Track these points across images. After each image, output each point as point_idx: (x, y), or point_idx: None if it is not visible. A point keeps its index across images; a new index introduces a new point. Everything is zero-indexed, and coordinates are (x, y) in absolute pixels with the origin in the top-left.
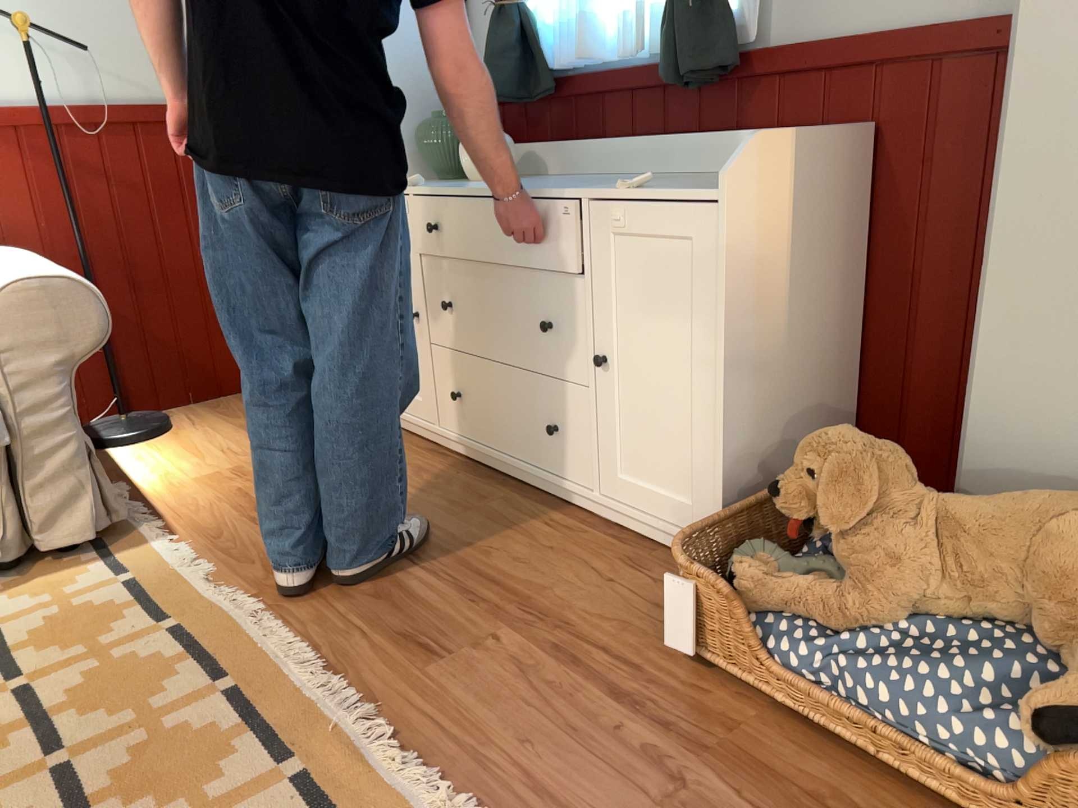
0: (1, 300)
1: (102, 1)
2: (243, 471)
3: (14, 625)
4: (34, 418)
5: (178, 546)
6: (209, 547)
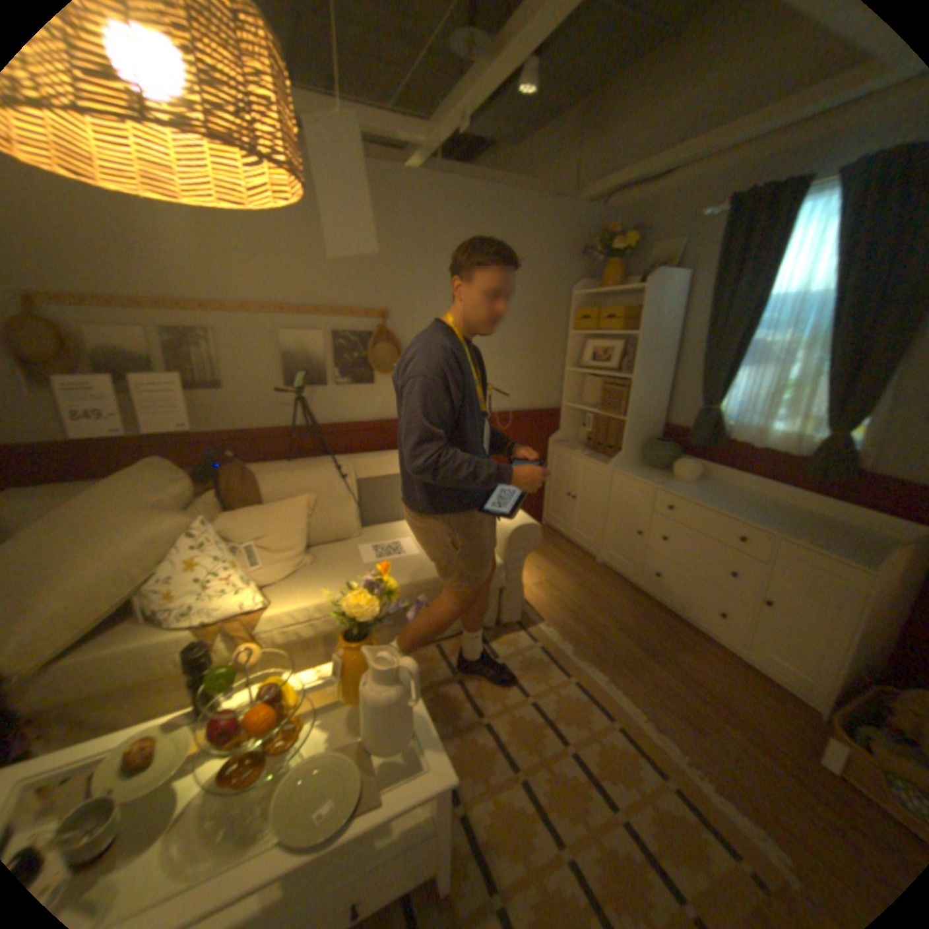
0: (512, 532)
1: (509, 369)
2: (551, 583)
3: (508, 663)
4: (511, 575)
5: (550, 630)
6: (562, 633)
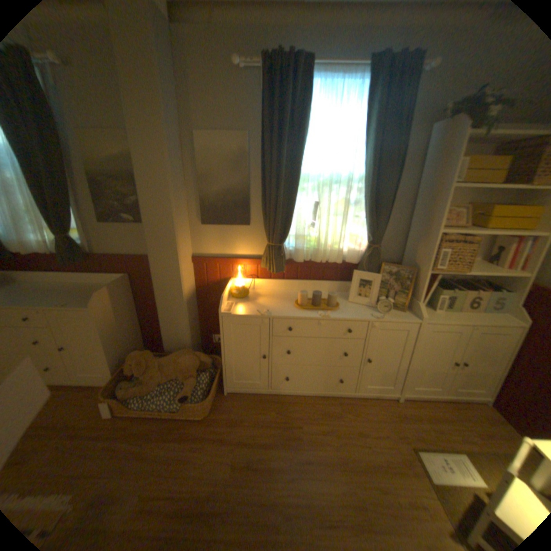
0: None
1: None
2: None
3: None
4: None
5: None
6: None
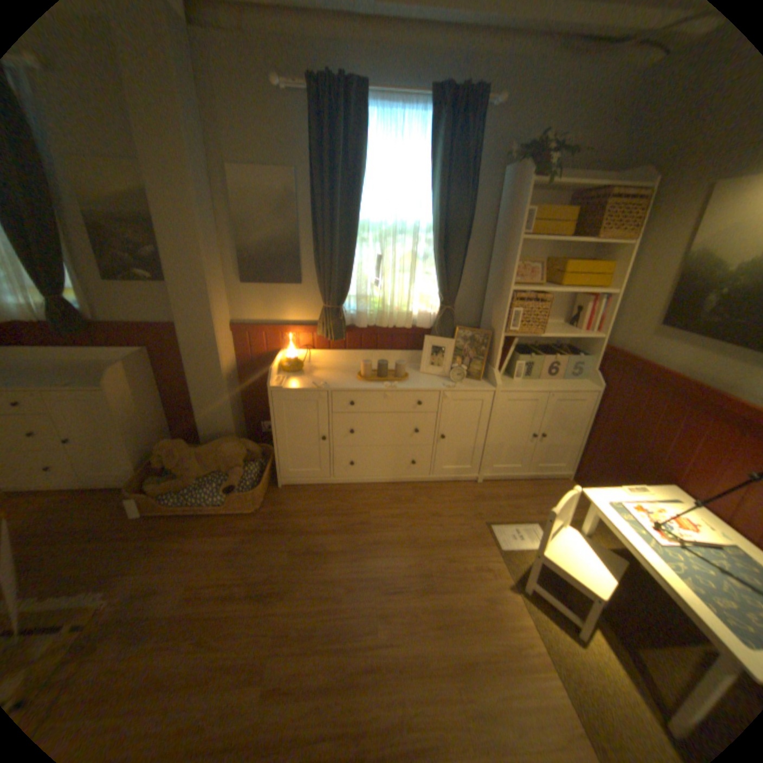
0: None
1: None
2: None
3: None
4: None
5: None
6: None
